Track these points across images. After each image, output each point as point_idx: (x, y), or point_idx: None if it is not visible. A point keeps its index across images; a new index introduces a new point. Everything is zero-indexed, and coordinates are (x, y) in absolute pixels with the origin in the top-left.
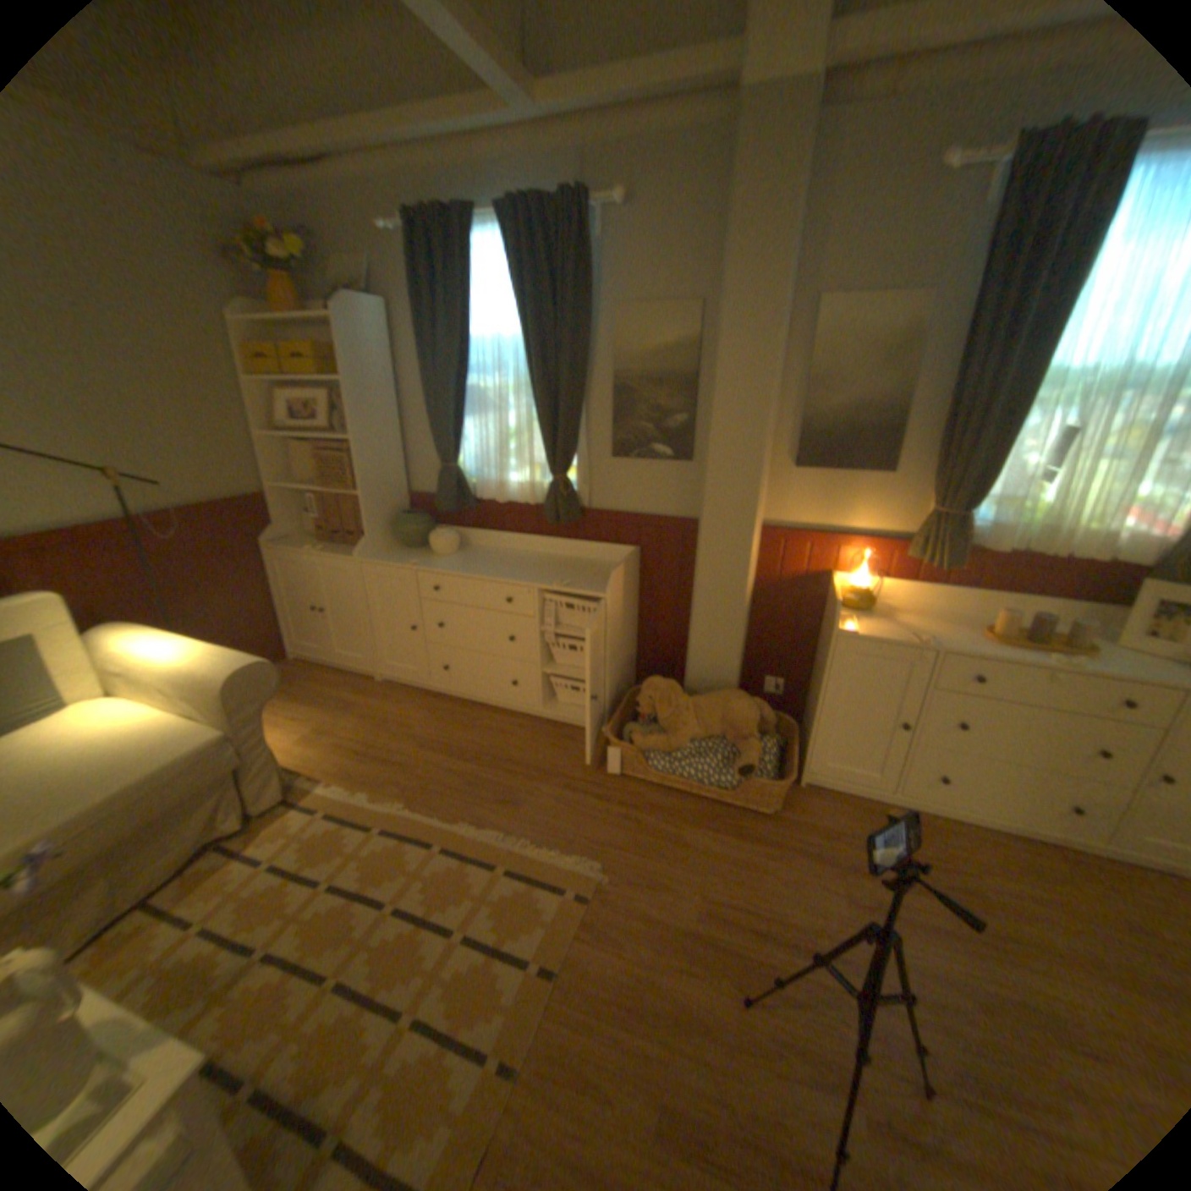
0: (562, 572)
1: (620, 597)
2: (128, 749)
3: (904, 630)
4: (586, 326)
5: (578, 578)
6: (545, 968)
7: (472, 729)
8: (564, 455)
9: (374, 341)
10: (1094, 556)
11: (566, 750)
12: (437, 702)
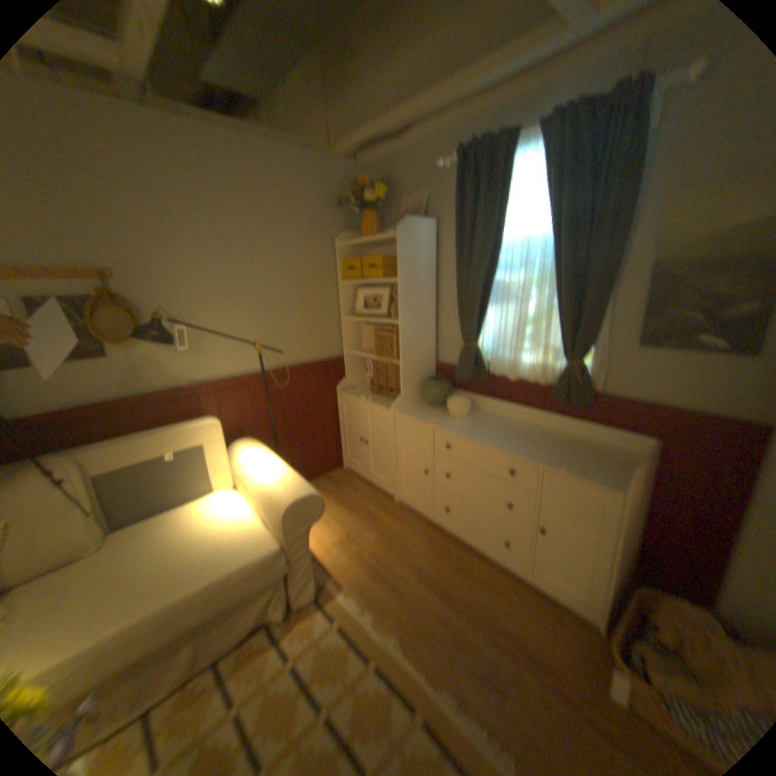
0: (570, 455)
1: (640, 497)
2: (225, 546)
3: None
4: (630, 217)
5: (589, 466)
6: None
7: (464, 576)
8: (586, 343)
9: (426, 252)
10: None
11: (557, 638)
12: (438, 537)
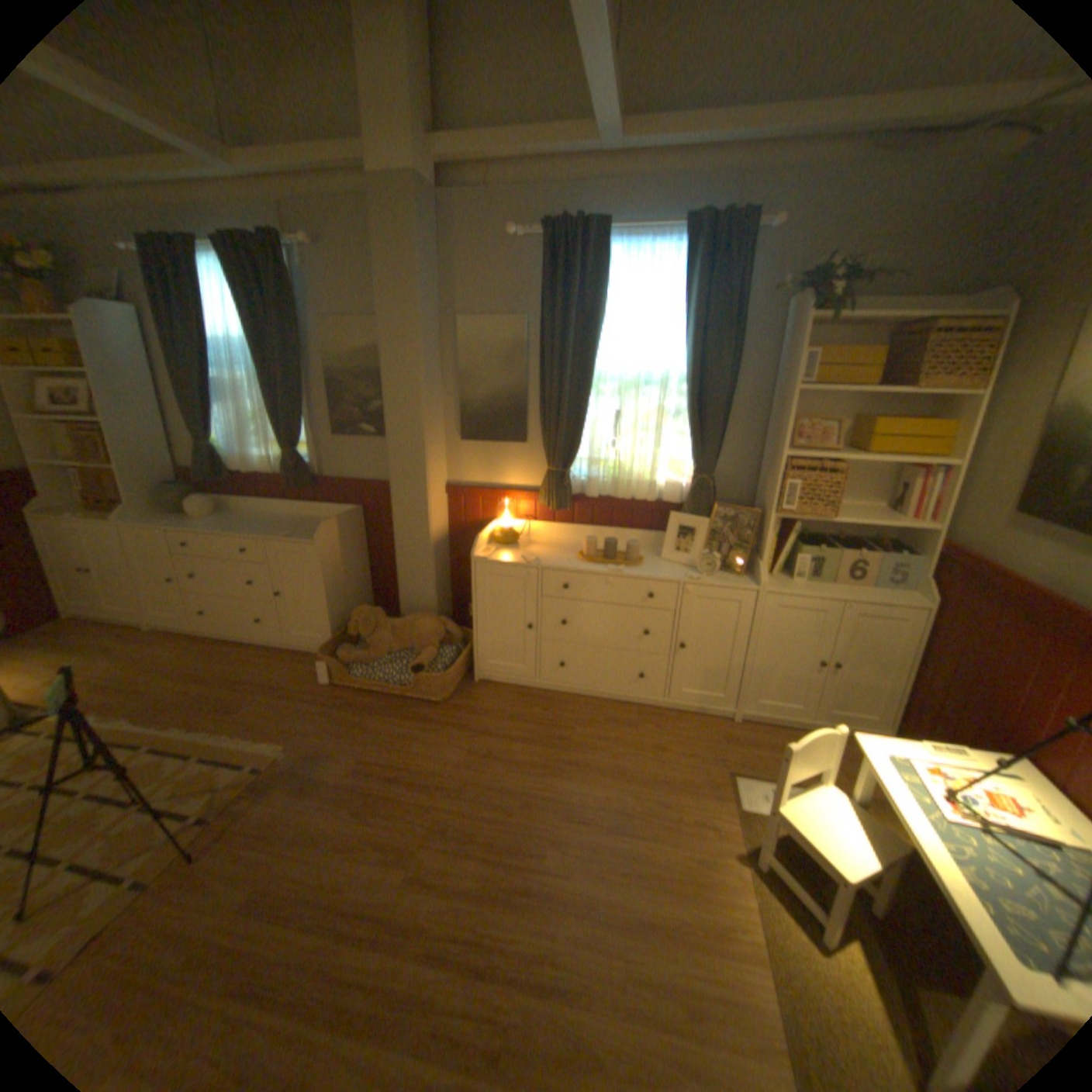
0: (292, 529)
1: (335, 546)
2: None
3: (524, 556)
4: (294, 335)
5: (302, 532)
6: (202, 821)
7: (217, 664)
8: (288, 435)
9: (125, 342)
10: (645, 498)
11: (294, 673)
12: (195, 646)
